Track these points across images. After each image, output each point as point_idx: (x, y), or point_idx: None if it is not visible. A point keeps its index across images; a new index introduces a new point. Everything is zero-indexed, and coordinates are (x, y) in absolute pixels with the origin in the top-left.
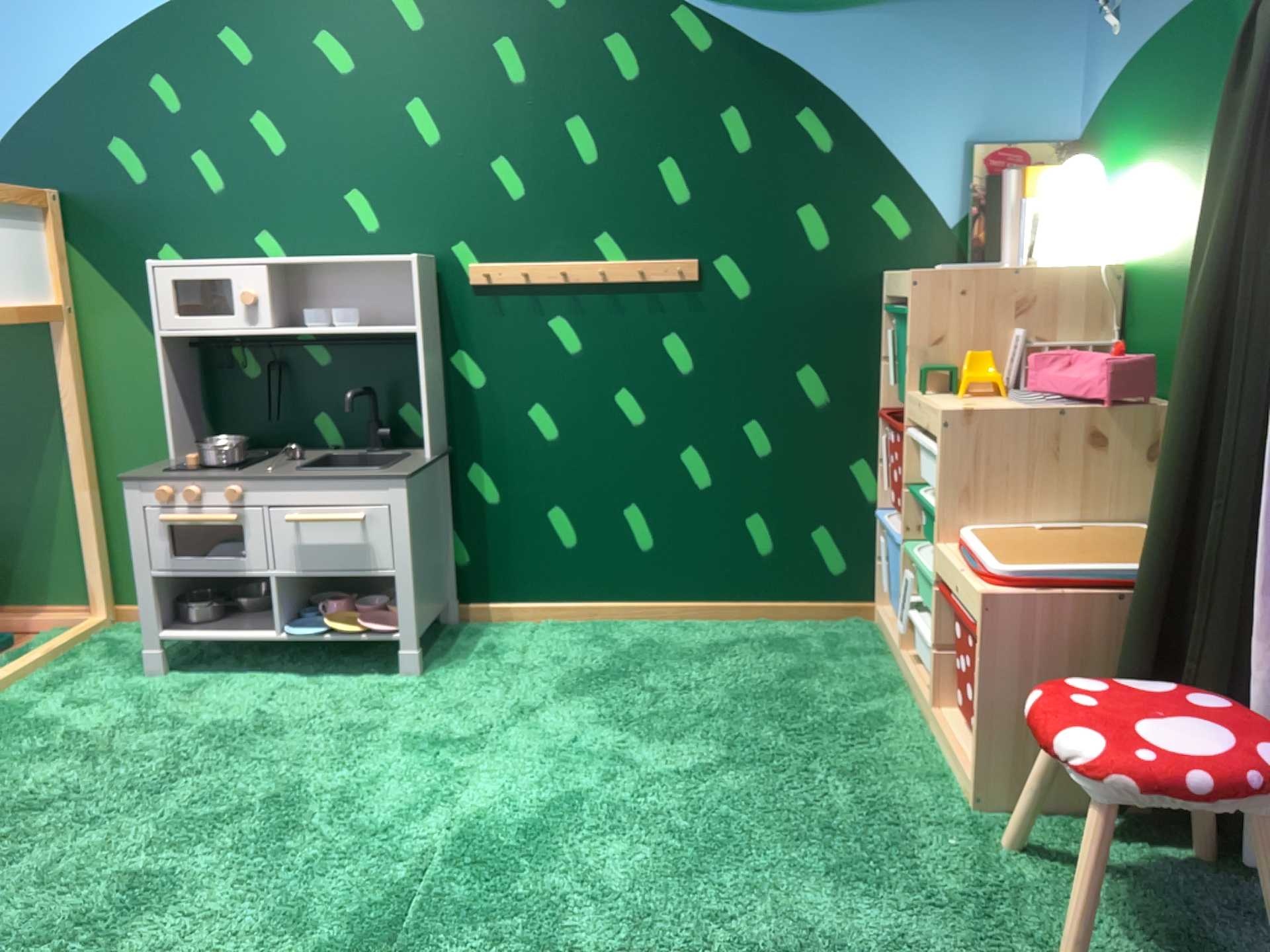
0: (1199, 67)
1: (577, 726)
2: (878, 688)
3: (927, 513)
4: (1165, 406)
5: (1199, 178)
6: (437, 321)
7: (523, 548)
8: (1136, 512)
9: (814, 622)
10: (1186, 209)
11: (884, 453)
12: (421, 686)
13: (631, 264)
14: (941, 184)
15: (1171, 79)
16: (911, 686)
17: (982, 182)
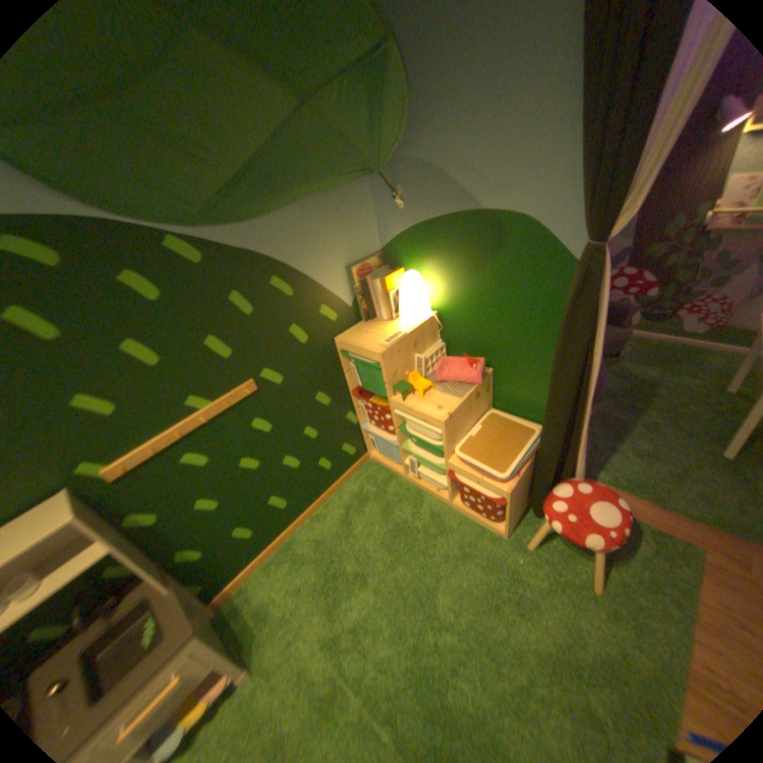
0: (468, 240)
1: (355, 629)
2: (411, 498)
3: (426, 447)
4: (486, 374)
5: (476, 287)
6: (101, 524)
7: (224, 559)
8: (484, 410)
9: (352, 476)
10: (469, 297)
11: (354, 406)
12: (255, 683)
13: (215, 405)
14: (340, 290)
15: (446, 239)
16: (419, 489)
17: (357, 284)
